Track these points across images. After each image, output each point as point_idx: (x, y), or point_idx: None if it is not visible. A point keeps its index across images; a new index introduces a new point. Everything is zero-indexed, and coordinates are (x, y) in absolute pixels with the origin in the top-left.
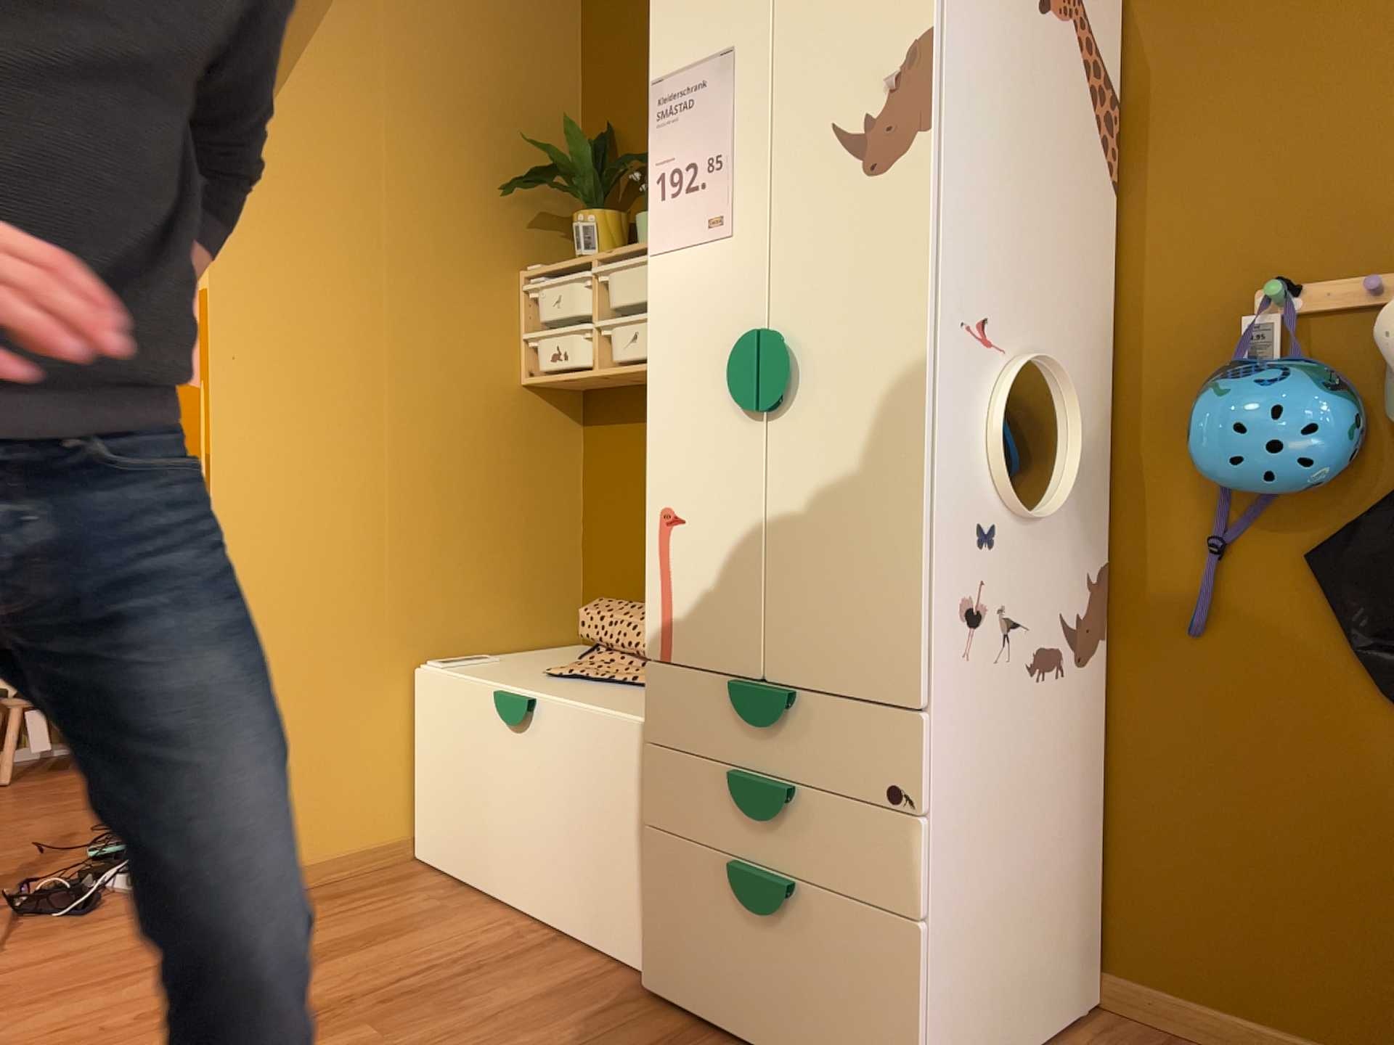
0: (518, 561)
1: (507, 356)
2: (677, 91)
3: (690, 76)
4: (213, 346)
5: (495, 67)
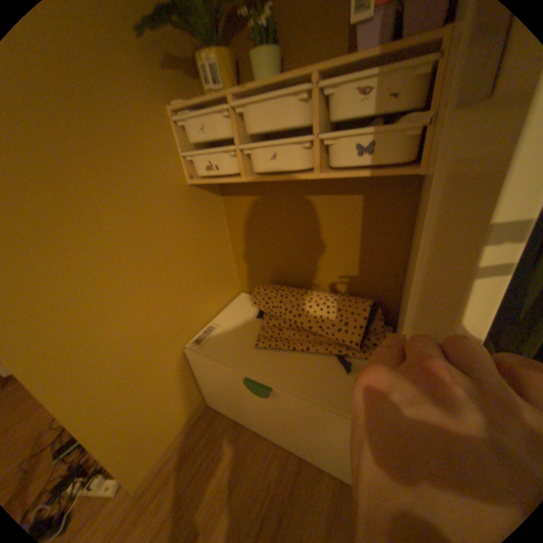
0: (211, 274)
1: (176, 169)
2: None
3: None
4: None
5: None
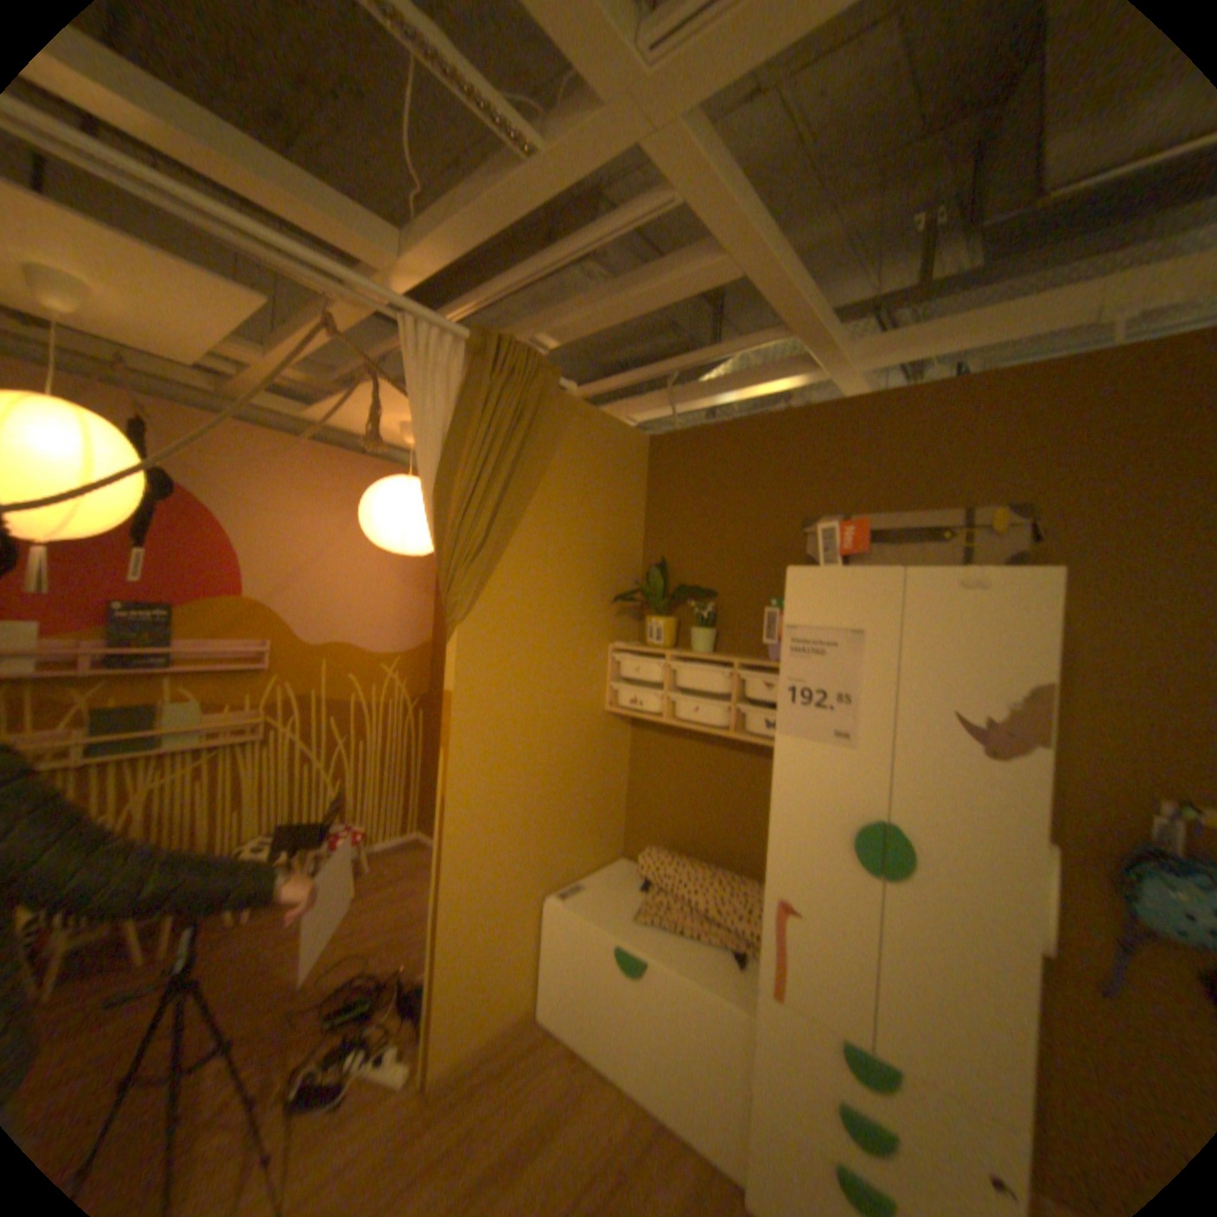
0: (597, 816)
1: (600, 695)
2: (809, 638)
3: (822, 634)
4: (452, 728)
5: (605, 525)
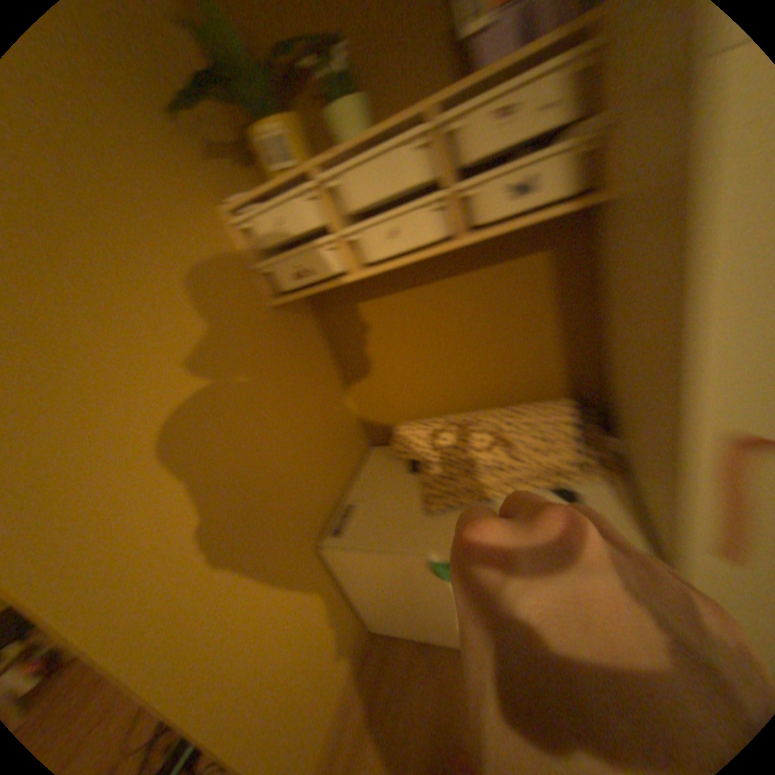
0: (329, 429)
1: (252, 288)
2: None
3: None
4: None
5: None
